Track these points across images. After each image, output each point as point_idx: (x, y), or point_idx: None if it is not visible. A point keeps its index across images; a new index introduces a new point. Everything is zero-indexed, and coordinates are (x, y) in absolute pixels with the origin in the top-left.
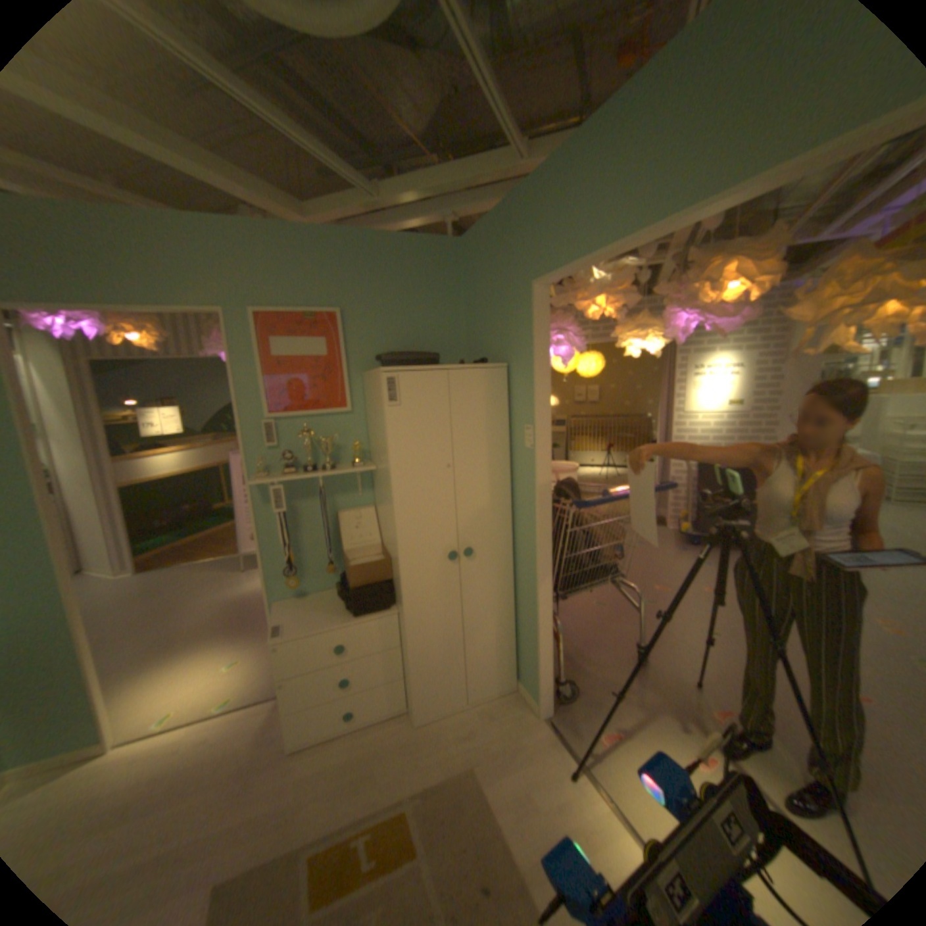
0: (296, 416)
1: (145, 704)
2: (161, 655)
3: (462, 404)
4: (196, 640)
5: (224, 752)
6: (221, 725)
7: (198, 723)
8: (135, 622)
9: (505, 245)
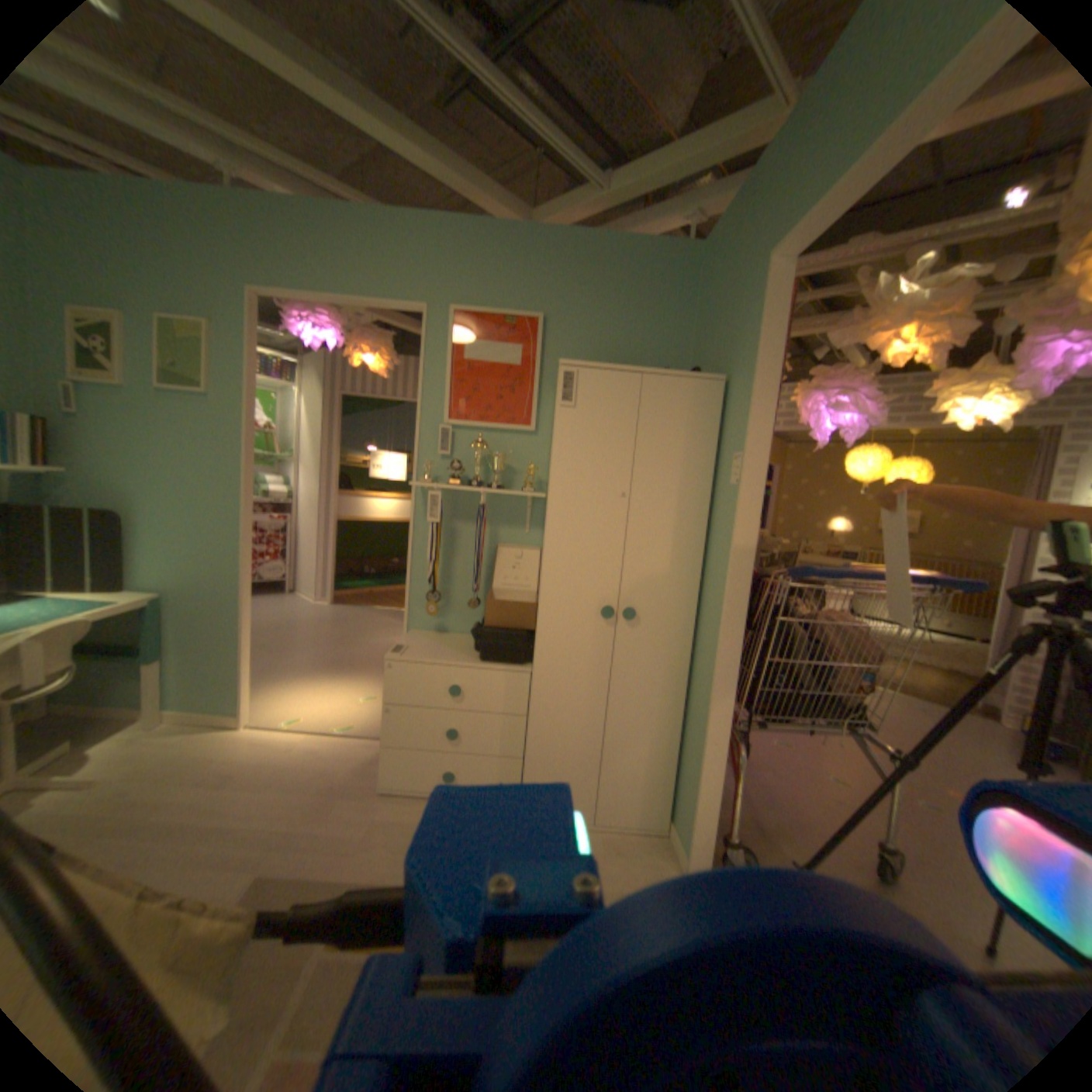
0: (472, 427)
1: (284, 706)
2: (317, 672)
3: (653, 419)
4: (350, 669)
5: (324, 770)
6: (333, 746)
7: (316, 736)
8: (310, 641)
9: (748, 222)
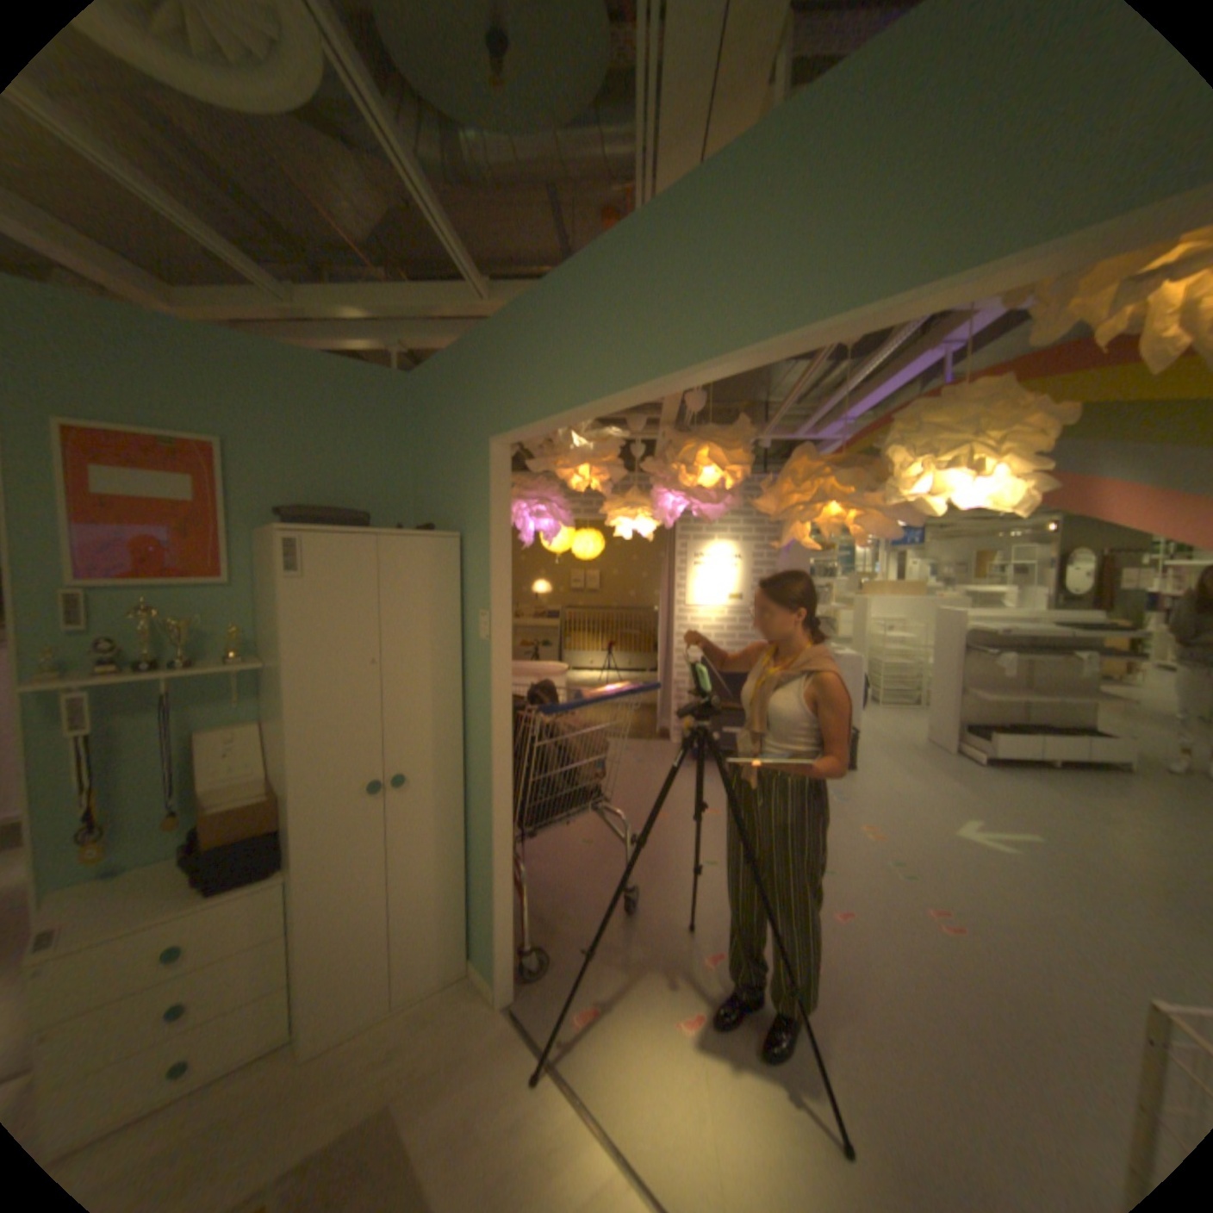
0: (127, 586)
1: None
2: None
3: (396, 580)
4: None
5: None
6: None
7: None
8: None
9: (461, 392)
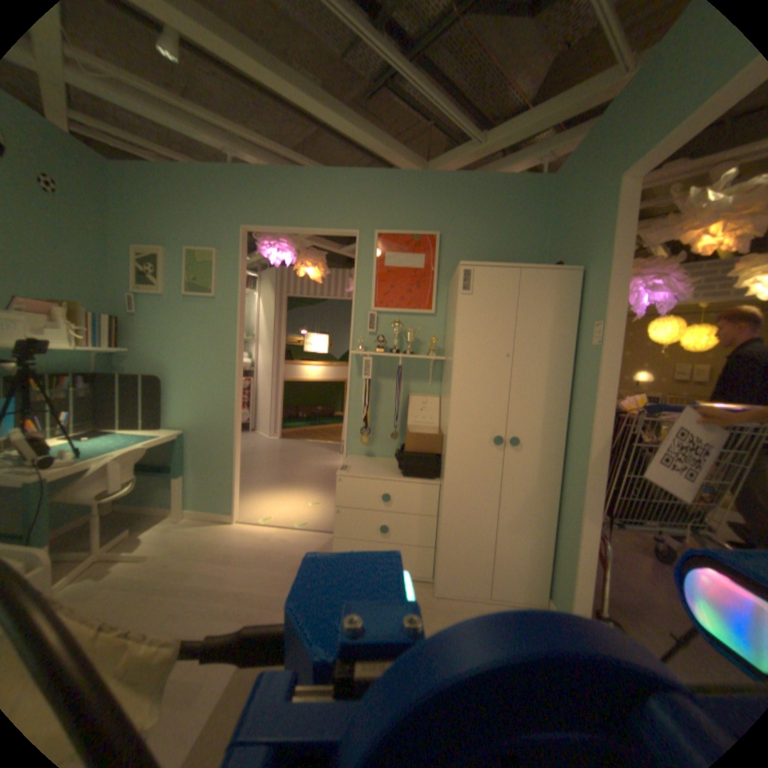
0: (391, 312)
1: (260, 508)
2: (277, 485)
3: (530, 299)
4: (299, 483)
5: (292, 553)
6: (296, 536)
7: (284, 529)
8: (270, 463)
9: (597, 156)
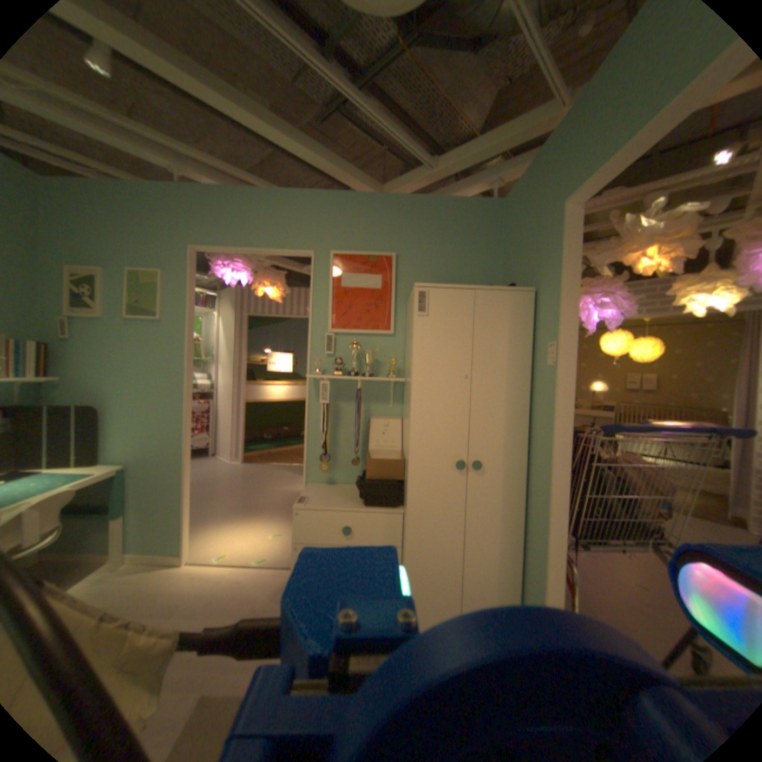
0: (349, 333)
1: (214, 545)
2: (236, 516)
3: (485, 320)
4: (260, 513)
5: (247, 597)
6: (253, 576)
7: (239, 569)
8: (229, 492)
9: (541, 182)
